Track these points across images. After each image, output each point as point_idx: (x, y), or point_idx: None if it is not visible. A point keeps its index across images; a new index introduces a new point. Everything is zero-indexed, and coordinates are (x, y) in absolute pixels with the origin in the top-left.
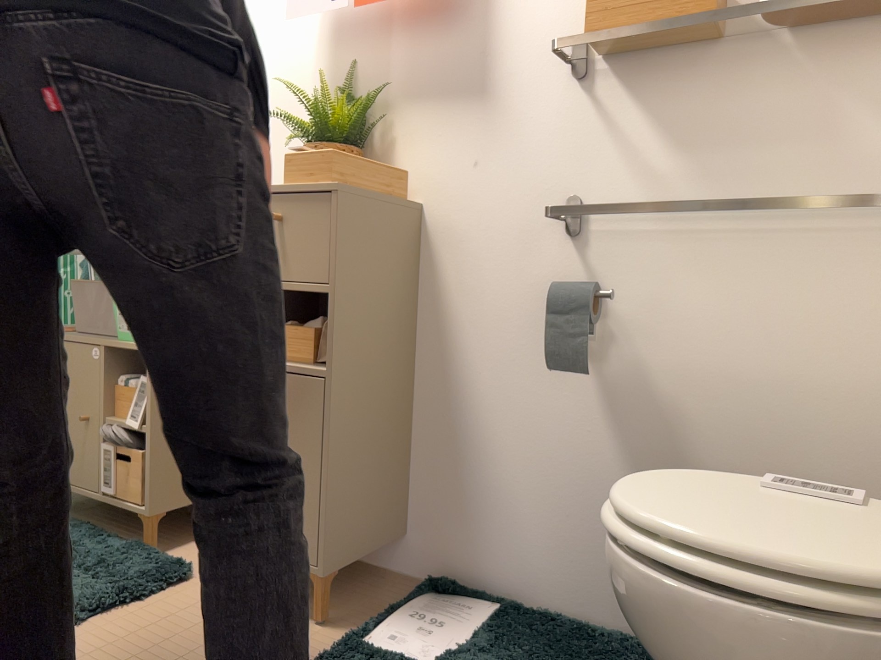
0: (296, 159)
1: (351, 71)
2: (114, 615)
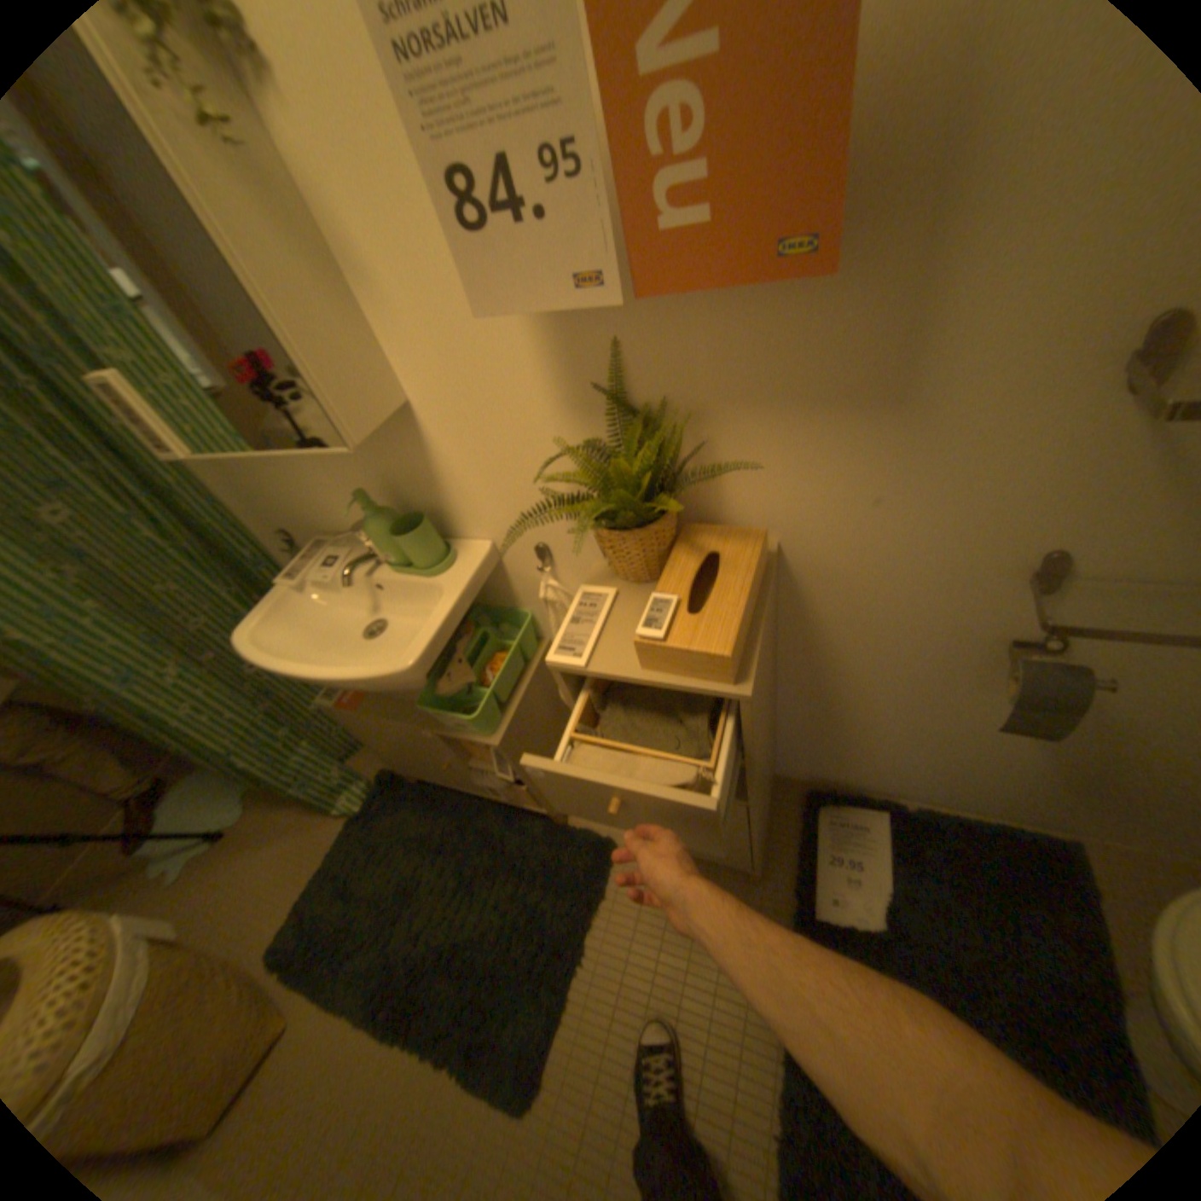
0: (659, 647)
1: (612, 356)
2: (599, 929)
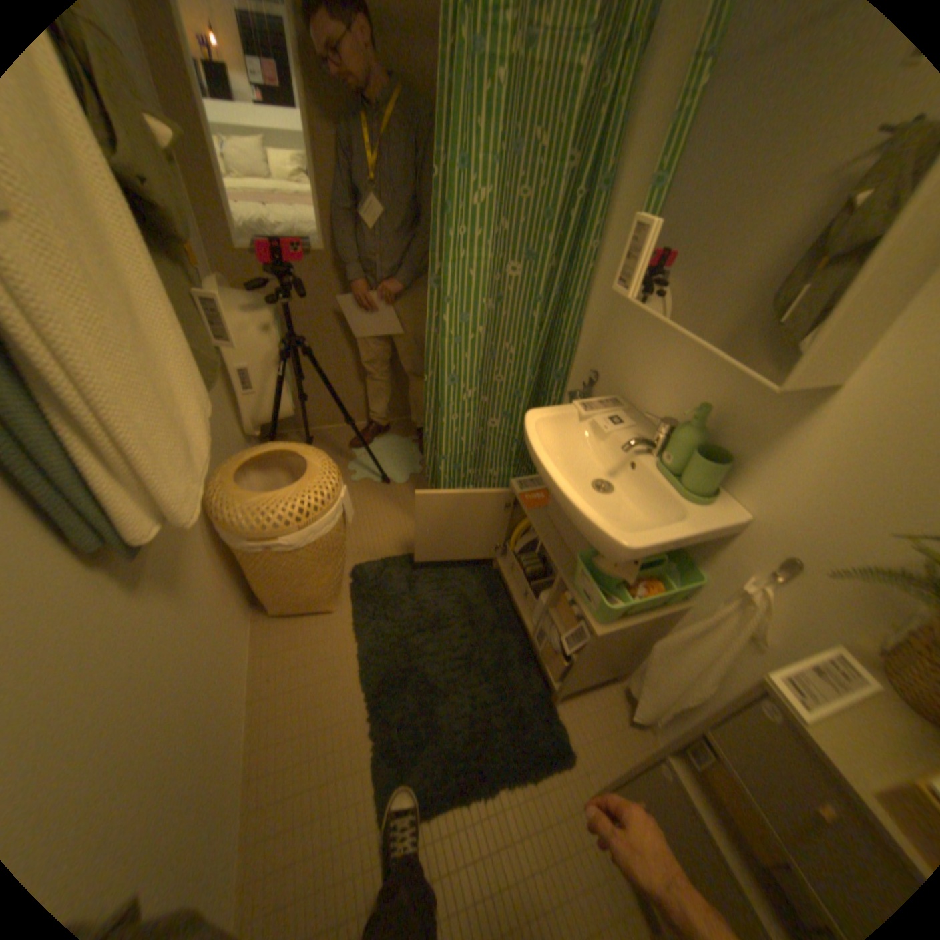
0: None
1: None
2: (518, 798)
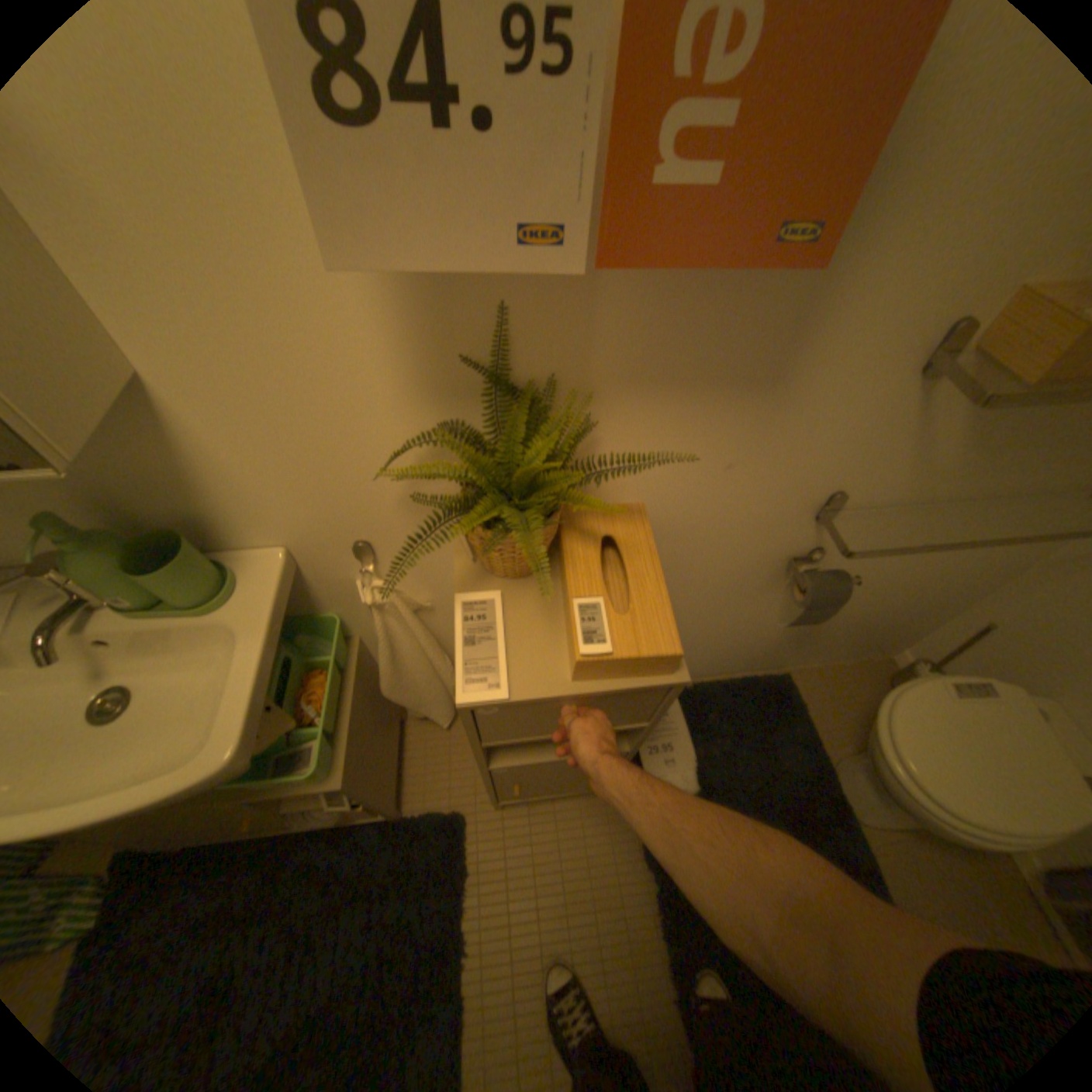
0: (603, 661)
1: (495, 322)
2: (471, 910)
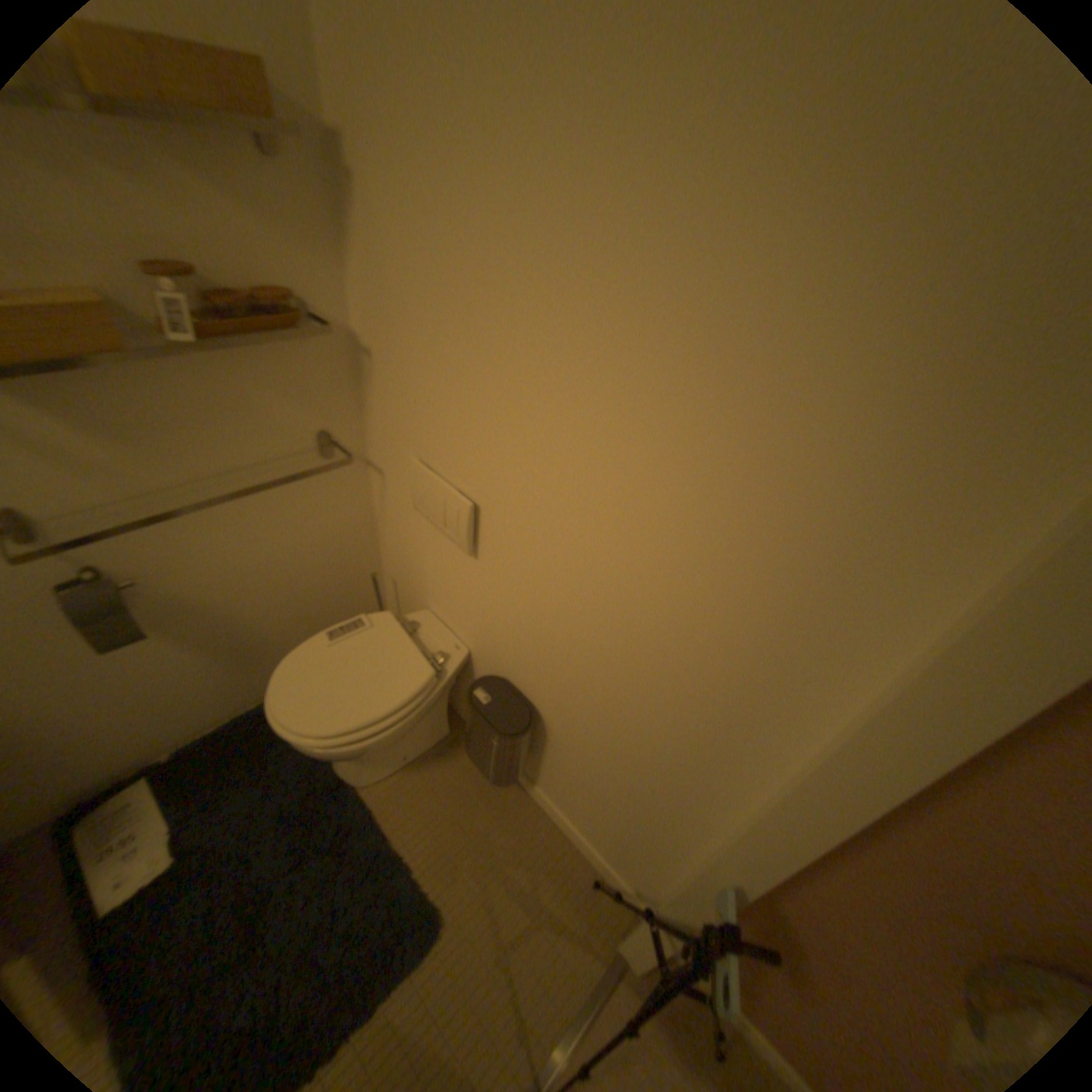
0: None
1: None
2: None
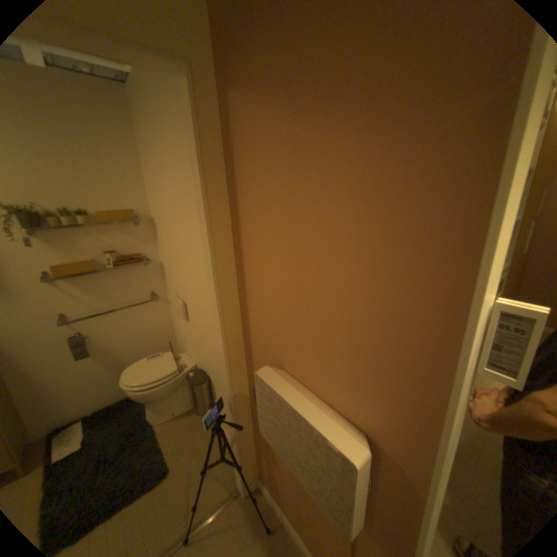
0: None
1: None
2: None
